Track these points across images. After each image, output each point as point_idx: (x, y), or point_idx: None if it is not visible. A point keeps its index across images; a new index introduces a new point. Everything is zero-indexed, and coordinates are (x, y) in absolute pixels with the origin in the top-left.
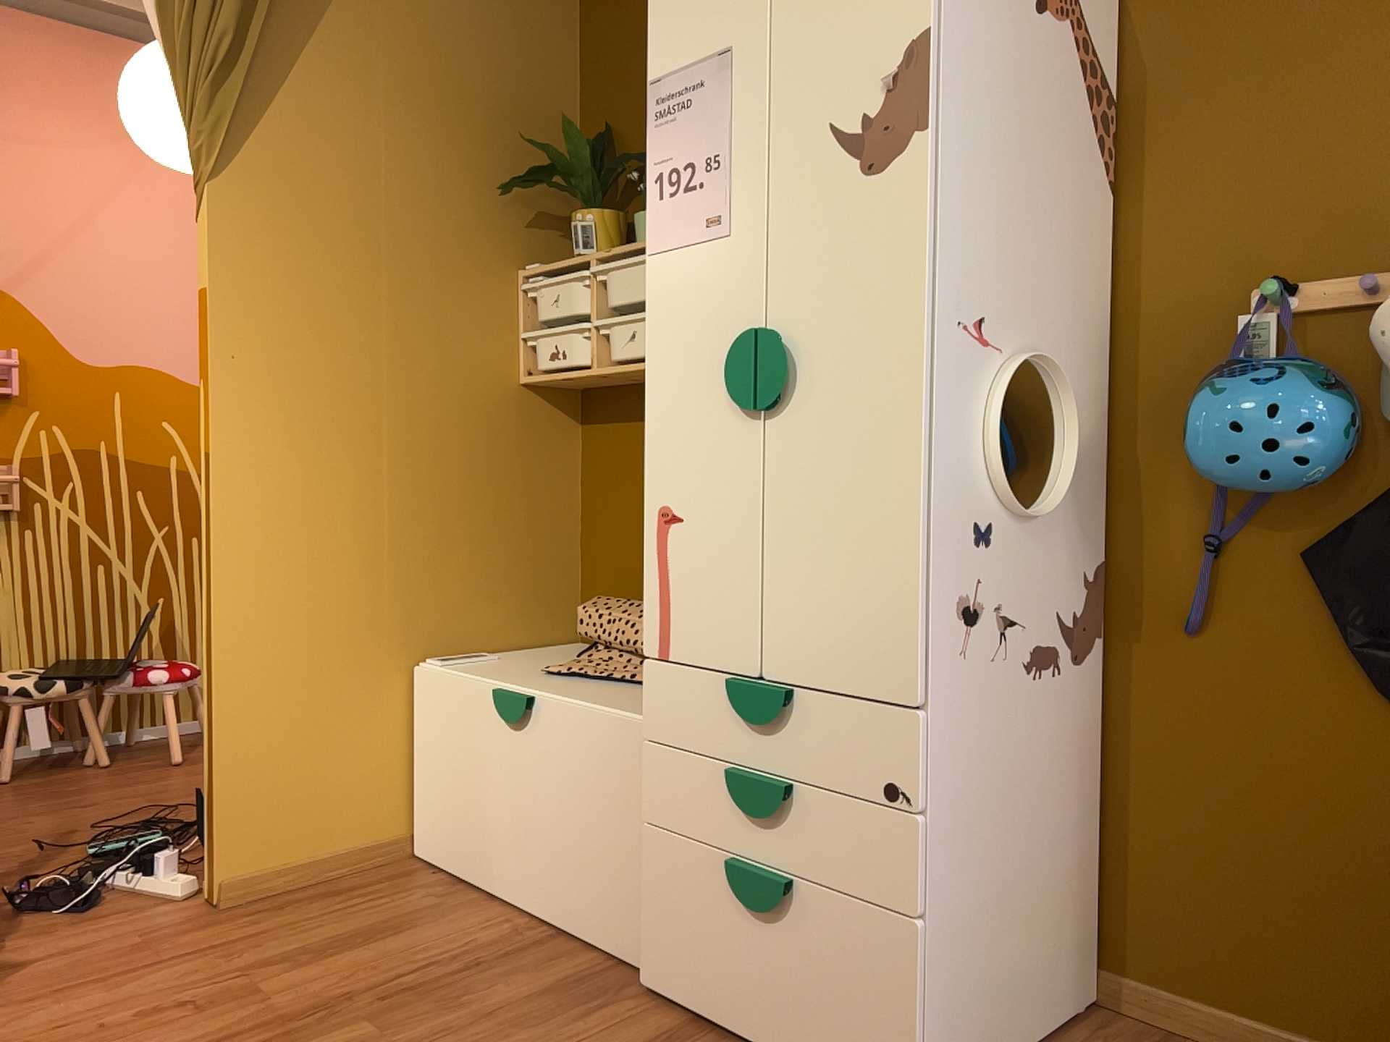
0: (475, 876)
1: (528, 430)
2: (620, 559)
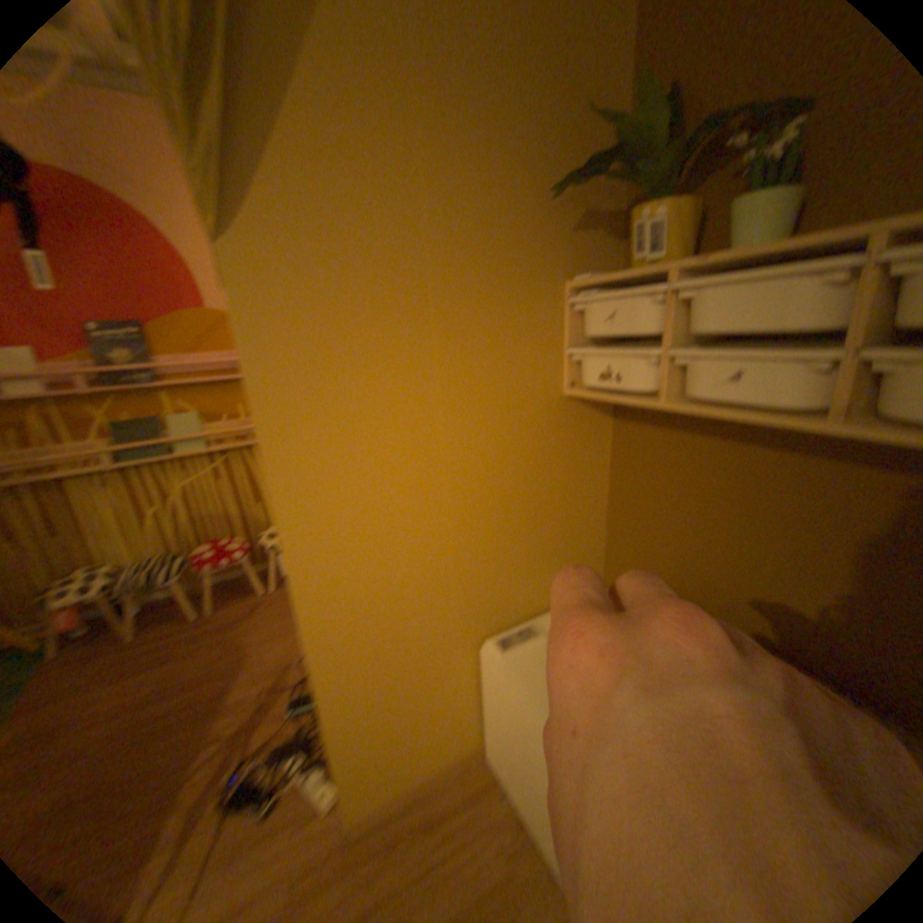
0: (537, 835)
1: (570, 433)
2: (650, 544)
